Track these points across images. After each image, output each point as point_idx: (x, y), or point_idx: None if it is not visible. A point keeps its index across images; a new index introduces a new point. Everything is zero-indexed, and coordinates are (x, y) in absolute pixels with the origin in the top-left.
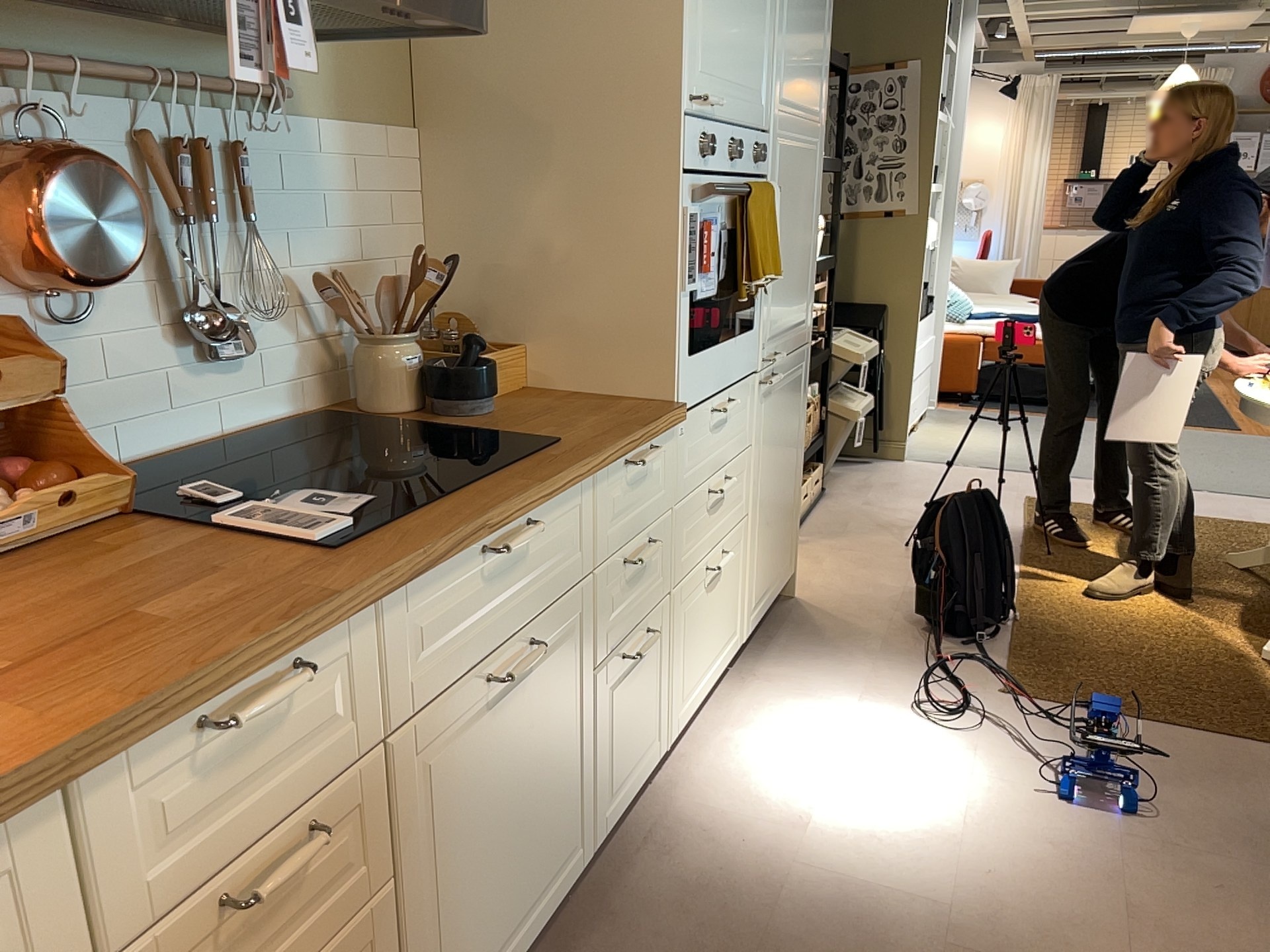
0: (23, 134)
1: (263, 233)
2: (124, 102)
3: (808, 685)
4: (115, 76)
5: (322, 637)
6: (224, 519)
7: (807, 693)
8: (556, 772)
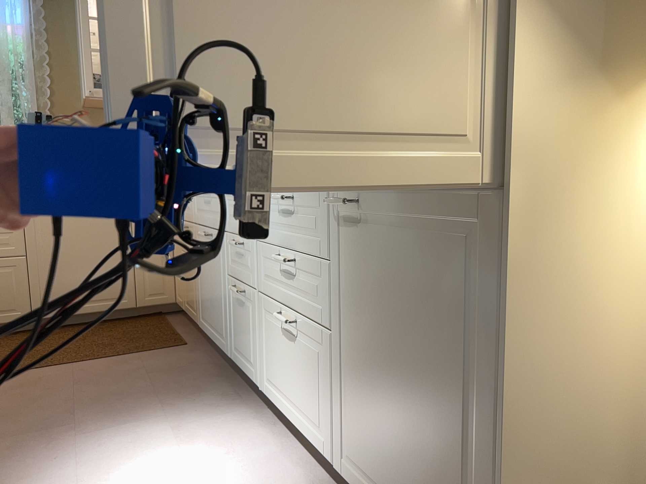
0: None
1: None
2: None
3: None
4: None
5: None
6: None
7: None
8: (218, 295)
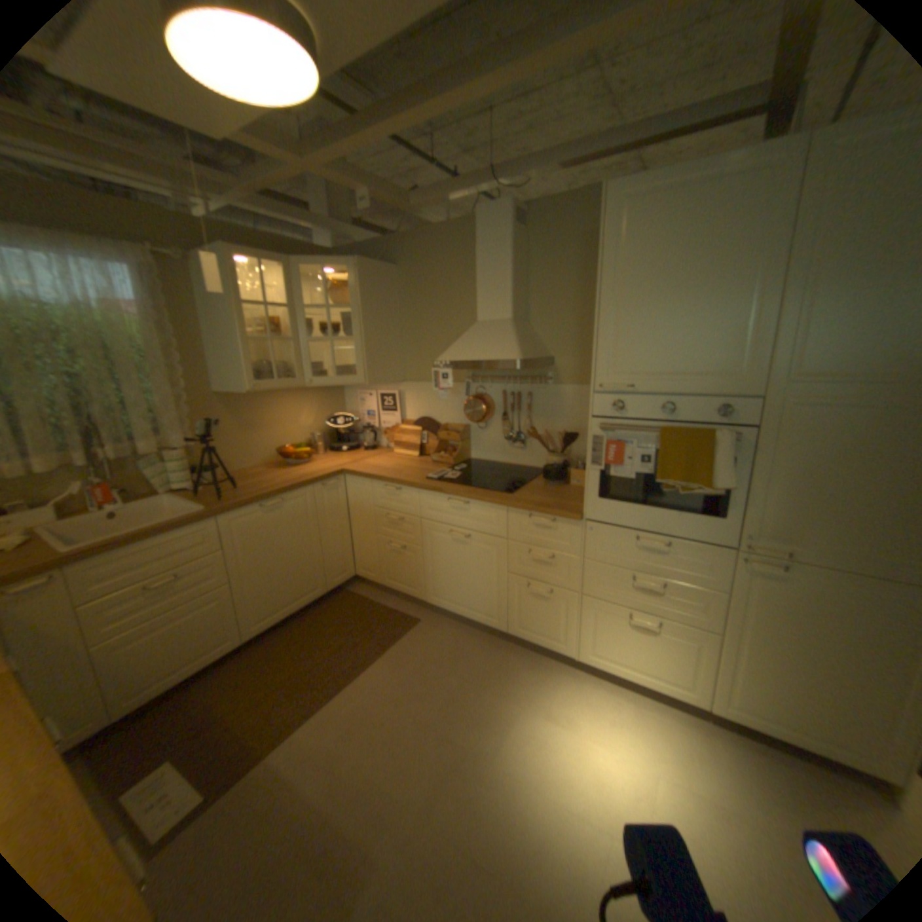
0: (474, 391)
1: (534, 415)
2: (499, 383)
3: (707, 768)
4: (493, 378)
5: (401, 486)
6: (443, 470)
7: (693, 763)
8: (482, 584)
